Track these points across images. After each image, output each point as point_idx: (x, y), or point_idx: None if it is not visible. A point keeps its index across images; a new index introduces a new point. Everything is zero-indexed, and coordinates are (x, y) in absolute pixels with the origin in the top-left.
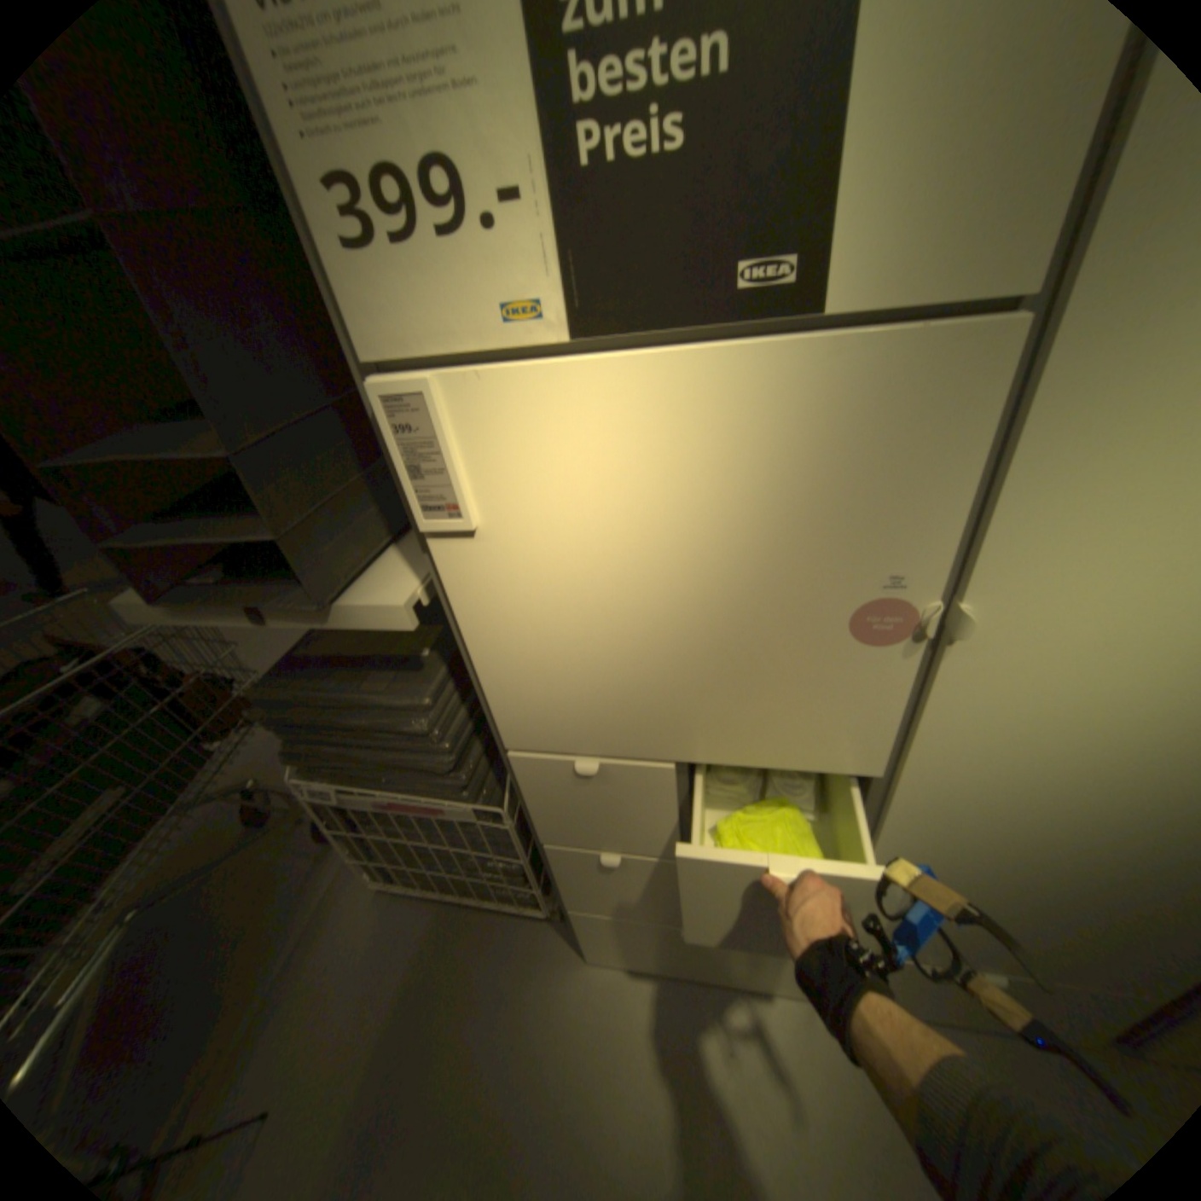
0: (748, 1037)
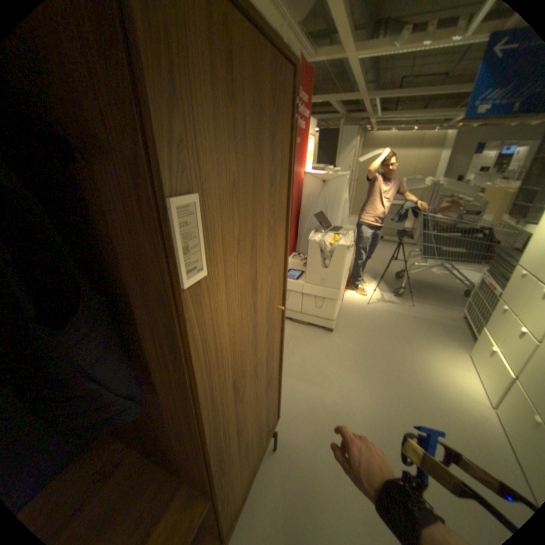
0: (474, 389)
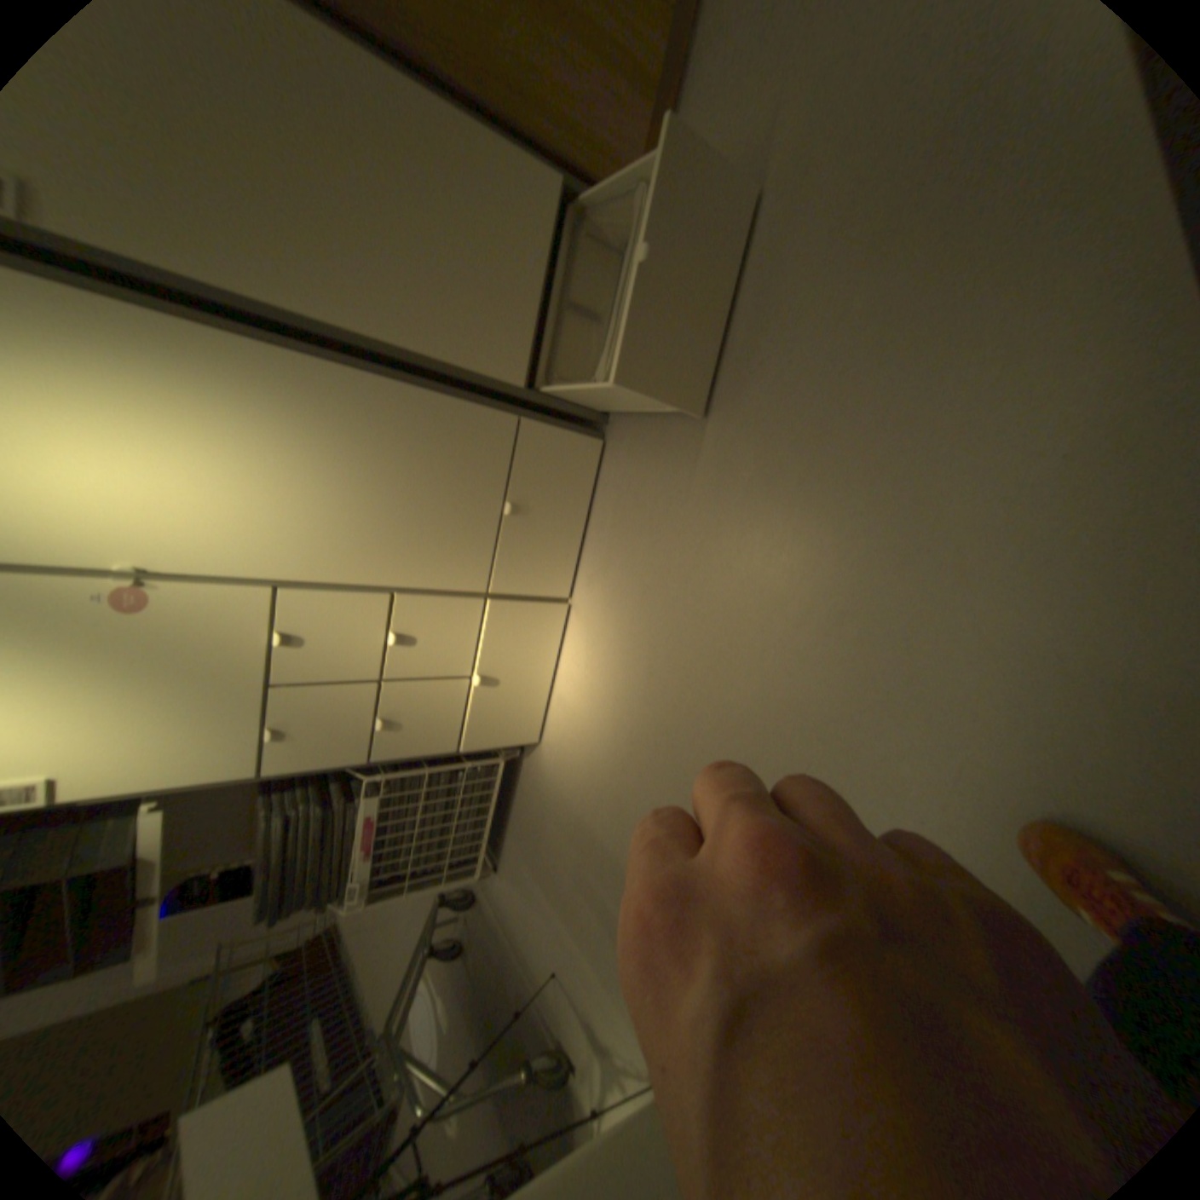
0: (578, 648)
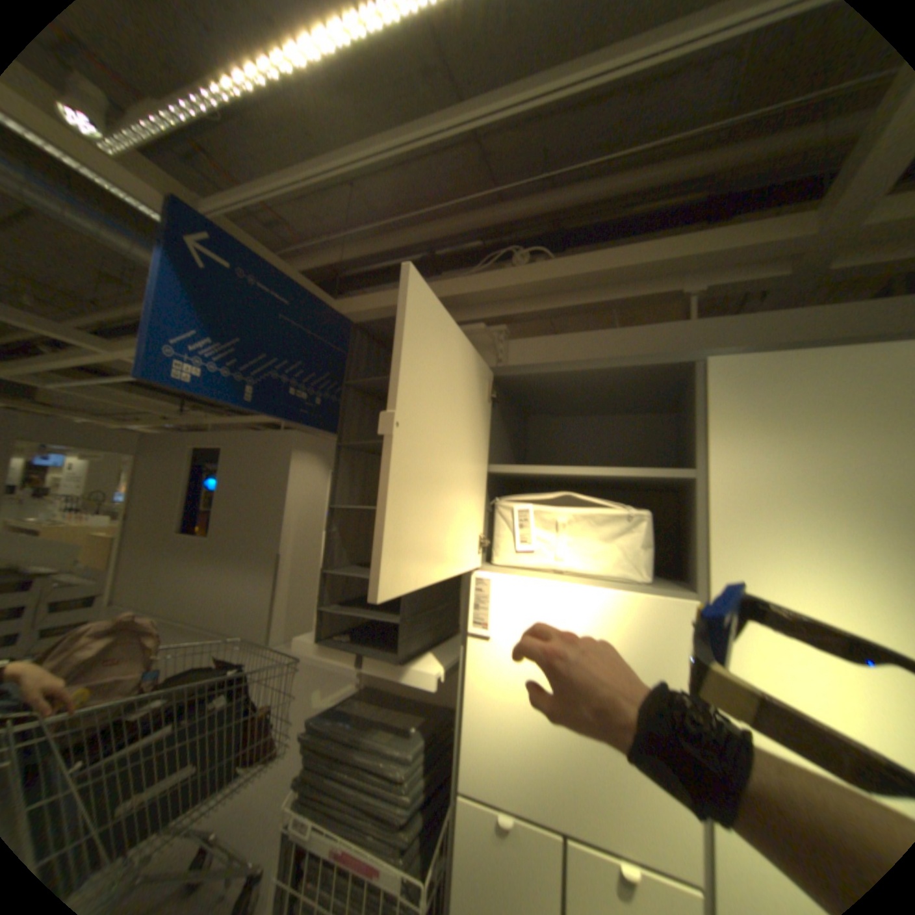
0: None
